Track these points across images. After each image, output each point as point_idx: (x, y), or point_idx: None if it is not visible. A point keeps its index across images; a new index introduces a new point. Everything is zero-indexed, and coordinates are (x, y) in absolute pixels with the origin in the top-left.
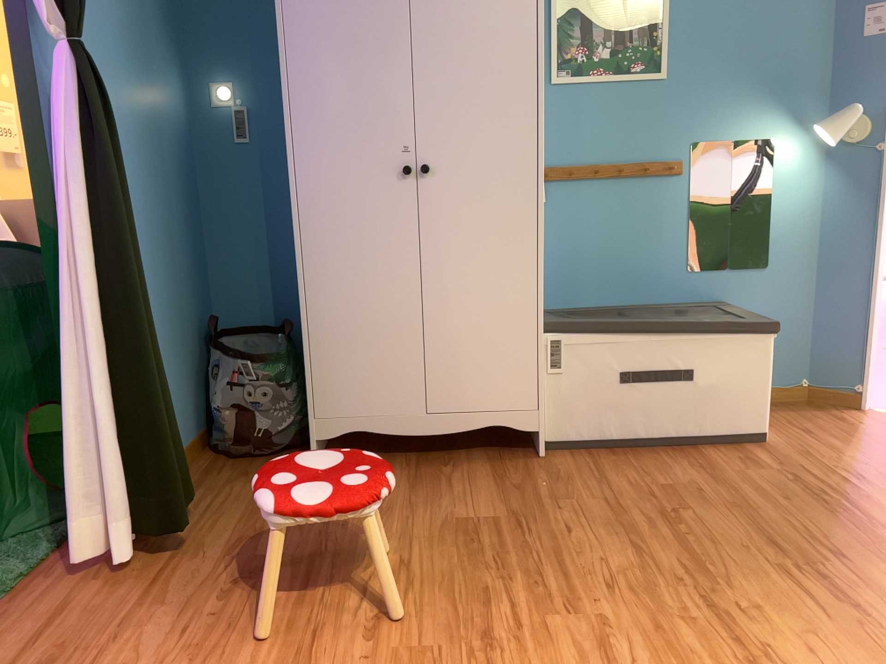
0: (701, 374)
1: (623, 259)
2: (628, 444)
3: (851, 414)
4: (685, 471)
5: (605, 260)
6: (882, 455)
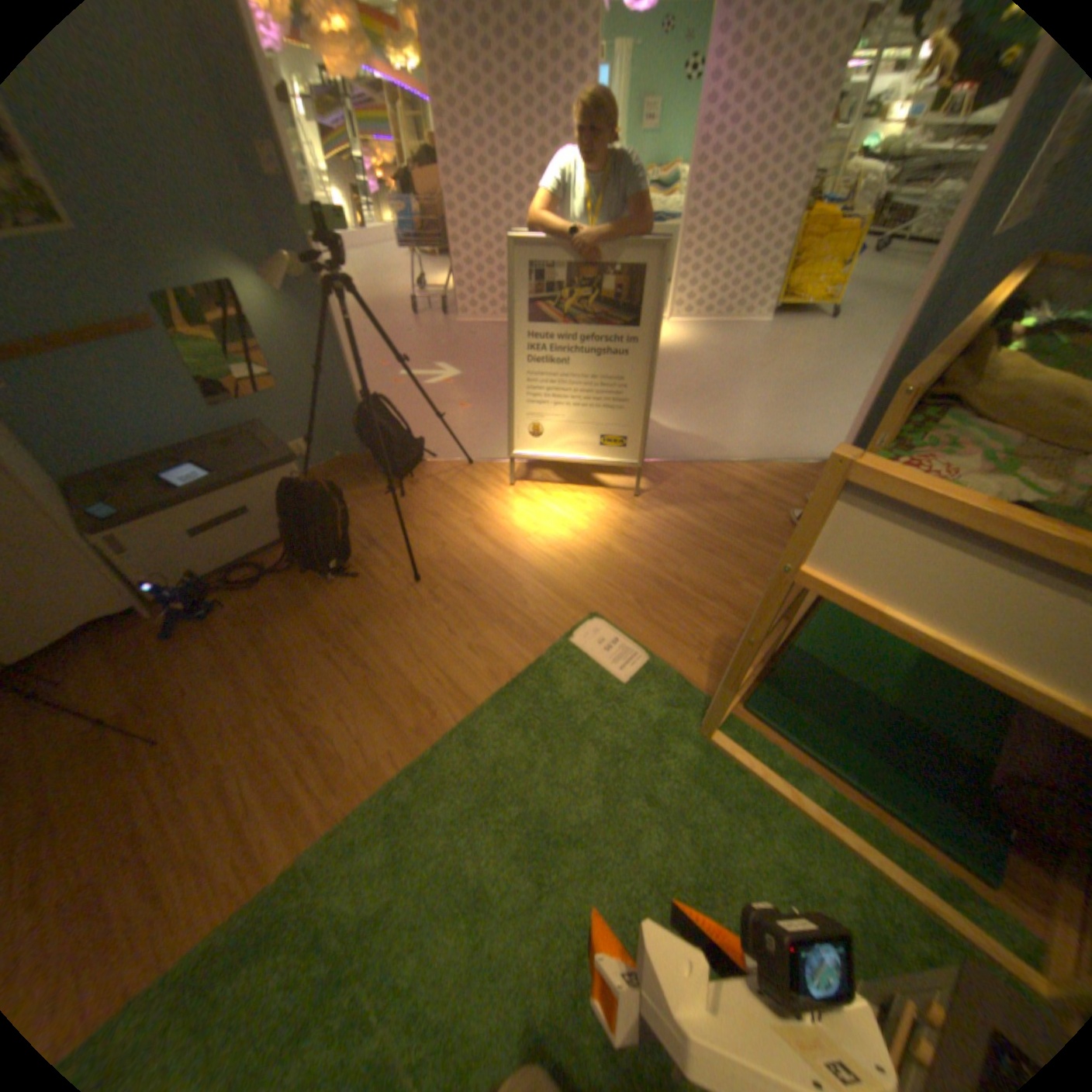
0: (251, 507)
1: (142, 416)
2: (221, 571)
3: (370, 471)
4: (267, 580)
5: (123, 421)
6: (386, 508)
